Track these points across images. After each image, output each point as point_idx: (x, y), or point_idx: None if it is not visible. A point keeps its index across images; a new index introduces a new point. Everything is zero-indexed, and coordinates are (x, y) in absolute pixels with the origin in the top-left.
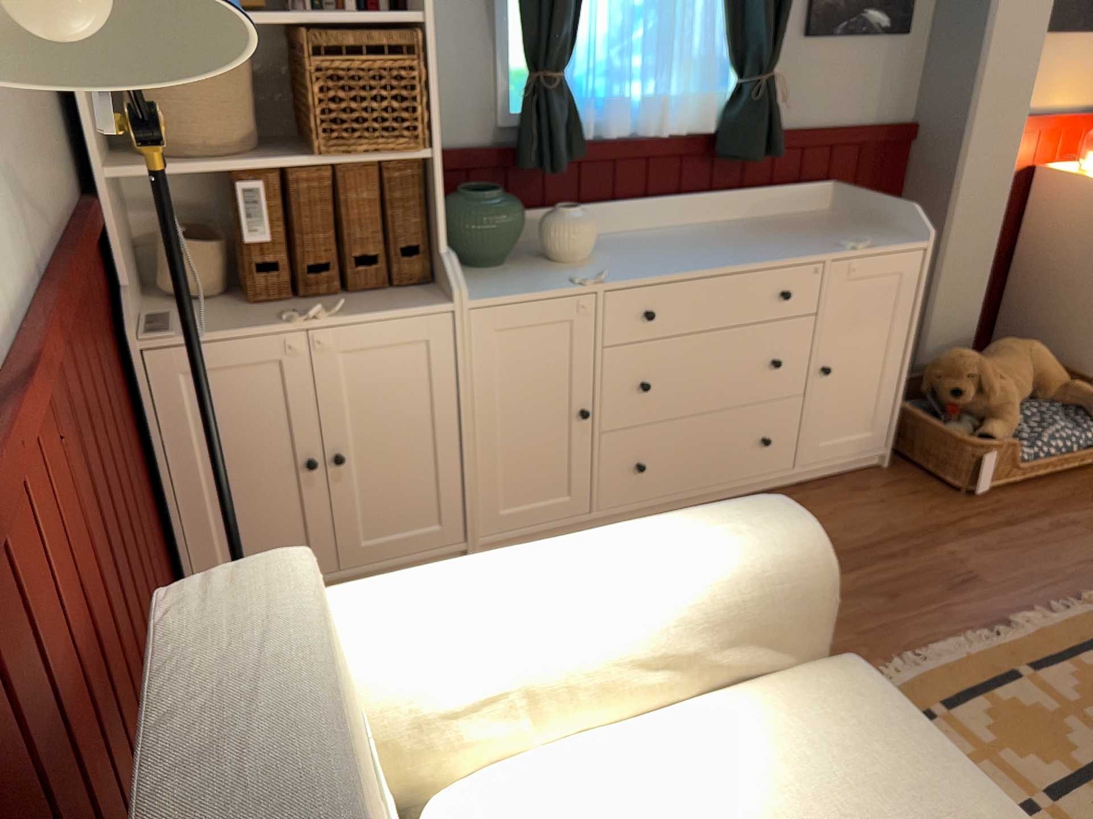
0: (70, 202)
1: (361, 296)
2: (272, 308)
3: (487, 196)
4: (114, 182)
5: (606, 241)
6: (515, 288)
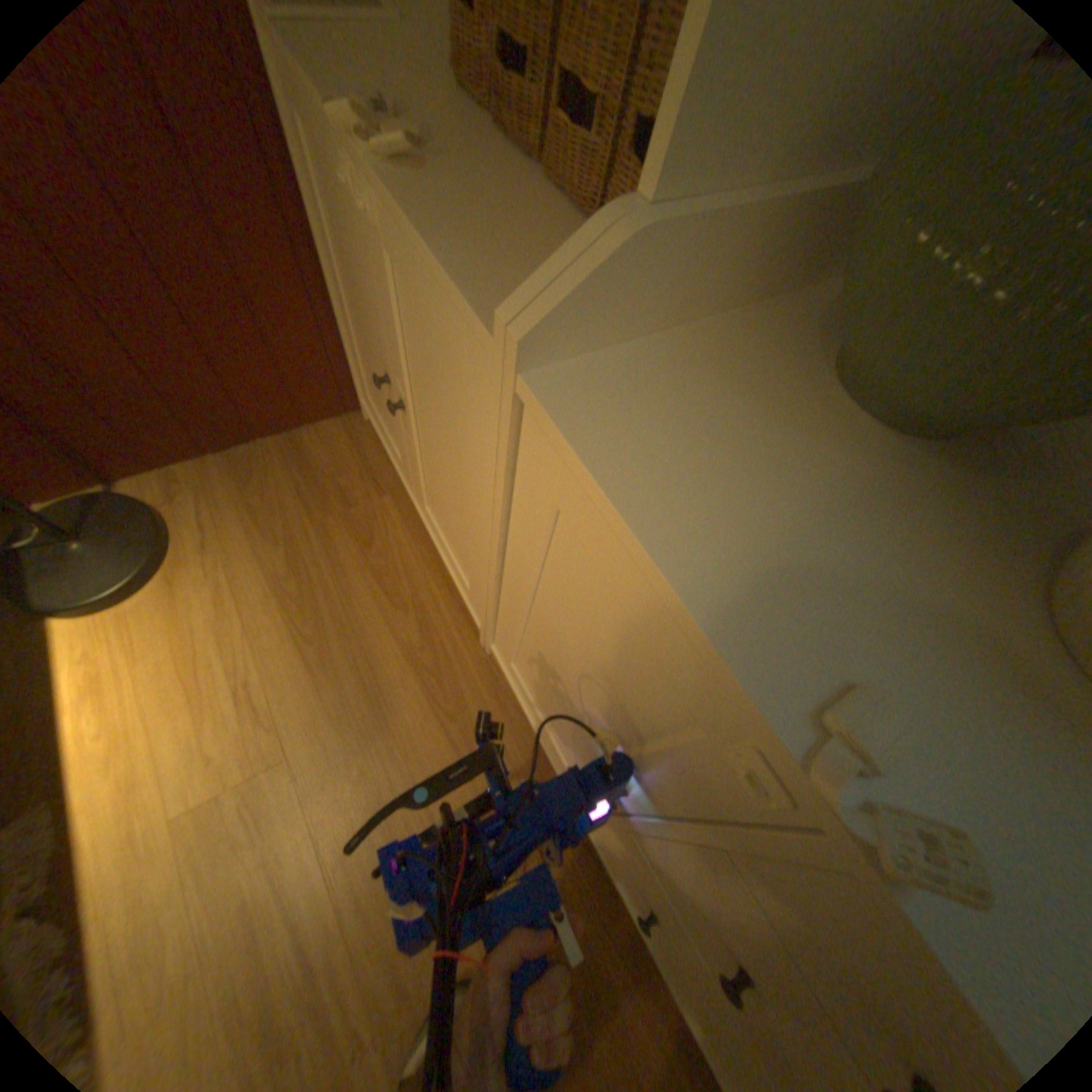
0: None
1: (534, 189)
2: (441, 94)
3: None
4: None
5: None
6: (689, 490)
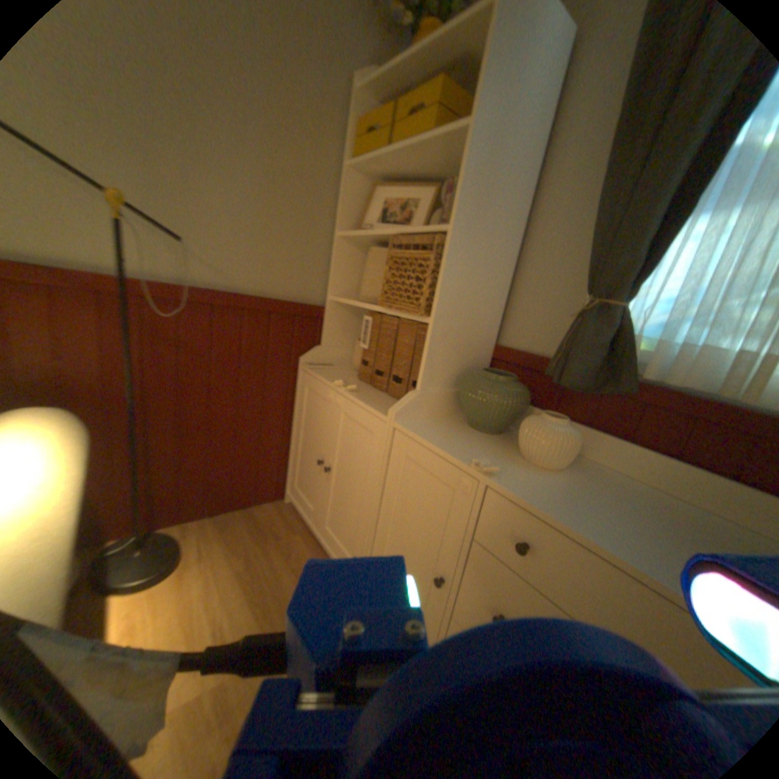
0: (294, 296)
1: (386, 397)
2: (356, 382)
3: (489, 376)
4: (349, 308)
5: (622, 483)
6: (437, 438)
